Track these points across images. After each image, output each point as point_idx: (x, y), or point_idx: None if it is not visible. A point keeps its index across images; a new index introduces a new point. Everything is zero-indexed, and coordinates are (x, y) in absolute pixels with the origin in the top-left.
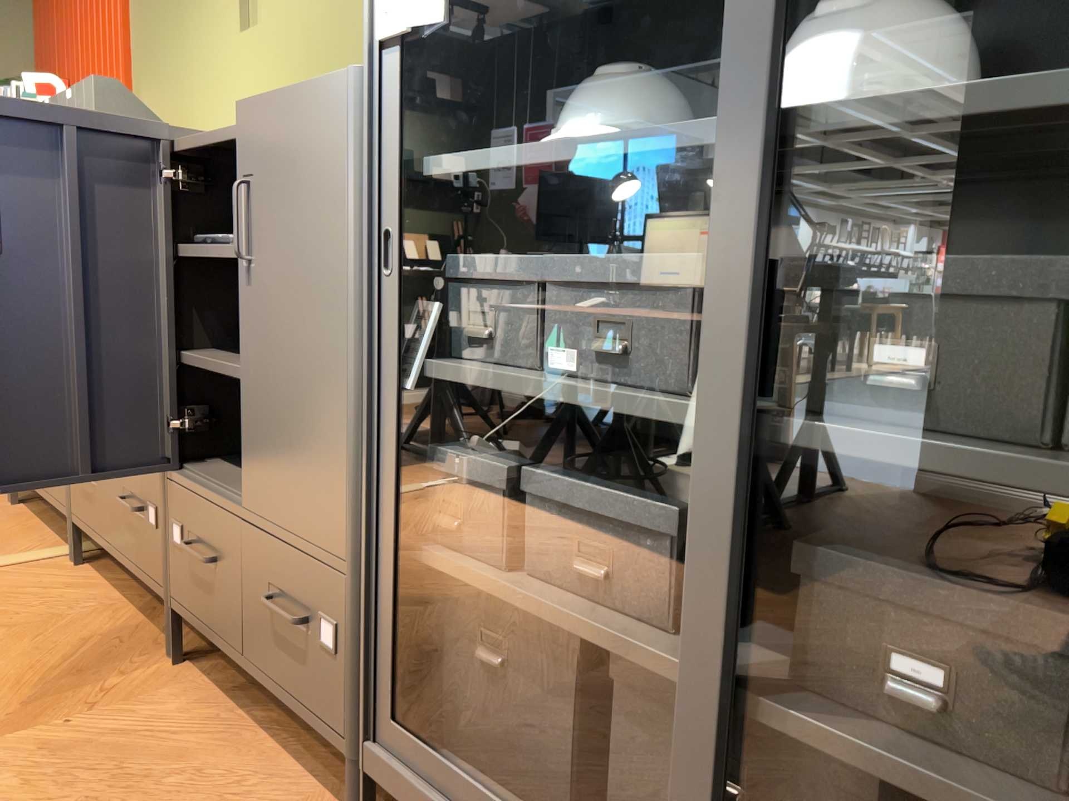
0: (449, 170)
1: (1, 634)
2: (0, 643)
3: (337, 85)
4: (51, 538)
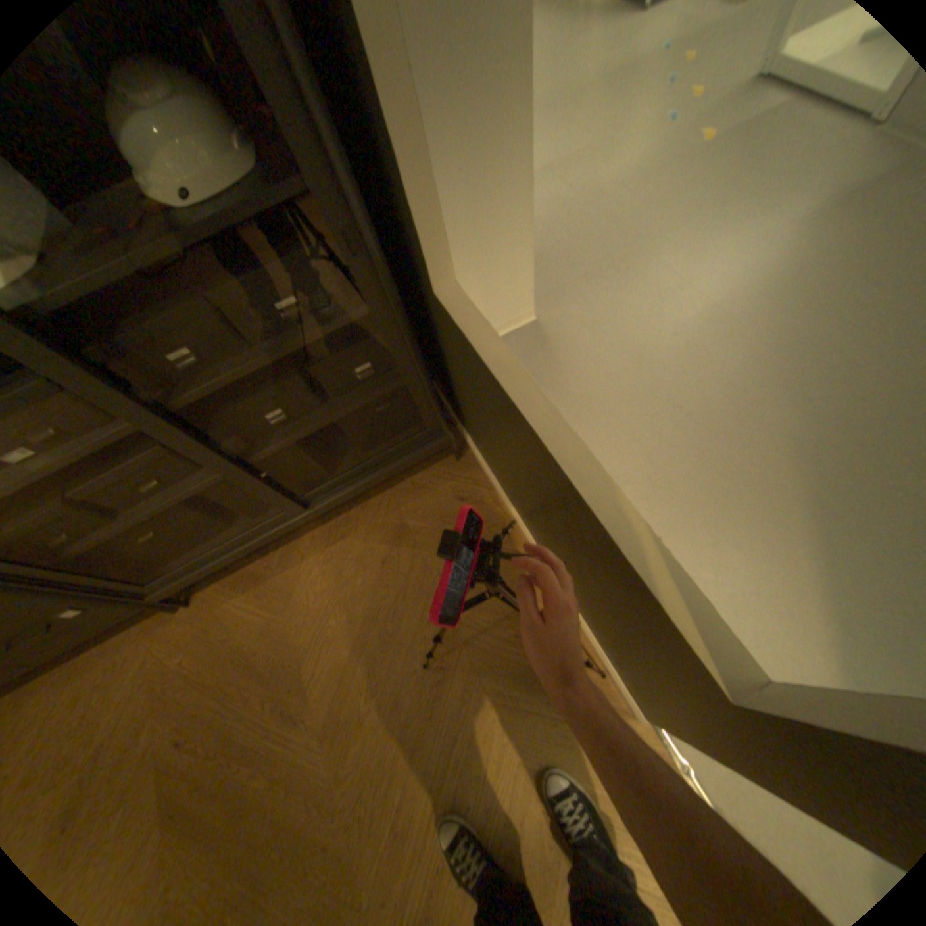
0: None
1: None
2: None
3: None
4: None
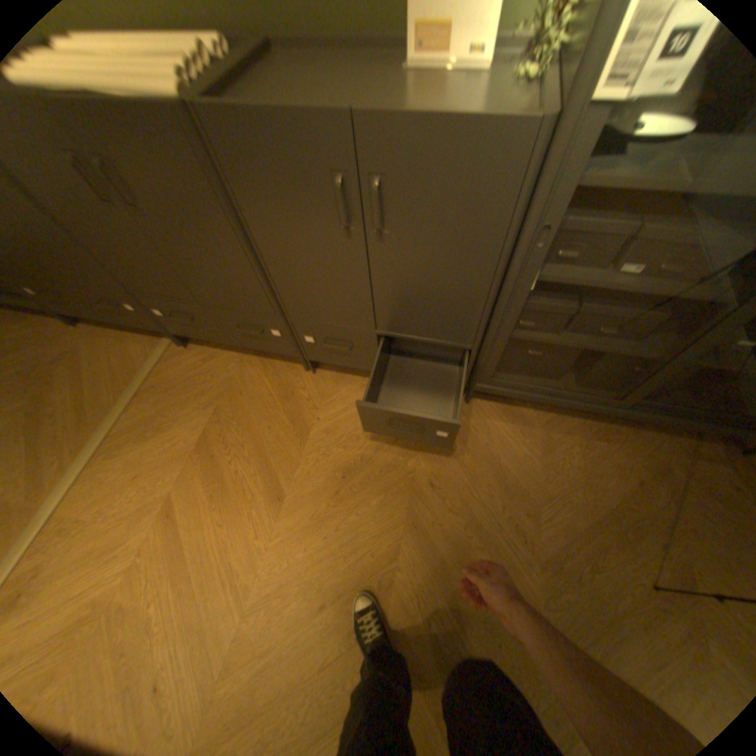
0: (595, 185)
1: (223, 400)
2: (230, 404)
3: (520, 128)
4: (141, 338)
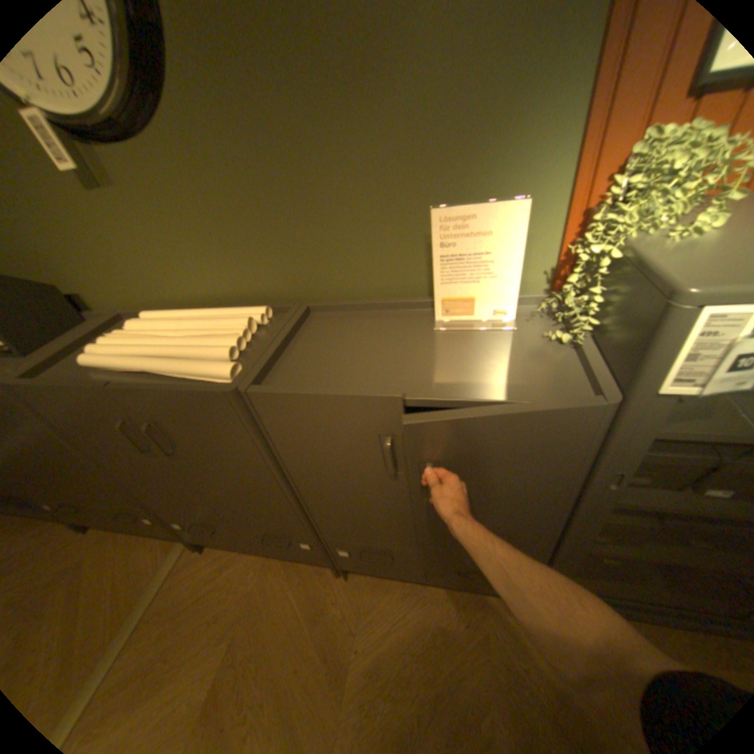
0: (665, 439)
1: (238, 628)
2: (247, 634)
3: (583, 411)
4: (153, 543)
